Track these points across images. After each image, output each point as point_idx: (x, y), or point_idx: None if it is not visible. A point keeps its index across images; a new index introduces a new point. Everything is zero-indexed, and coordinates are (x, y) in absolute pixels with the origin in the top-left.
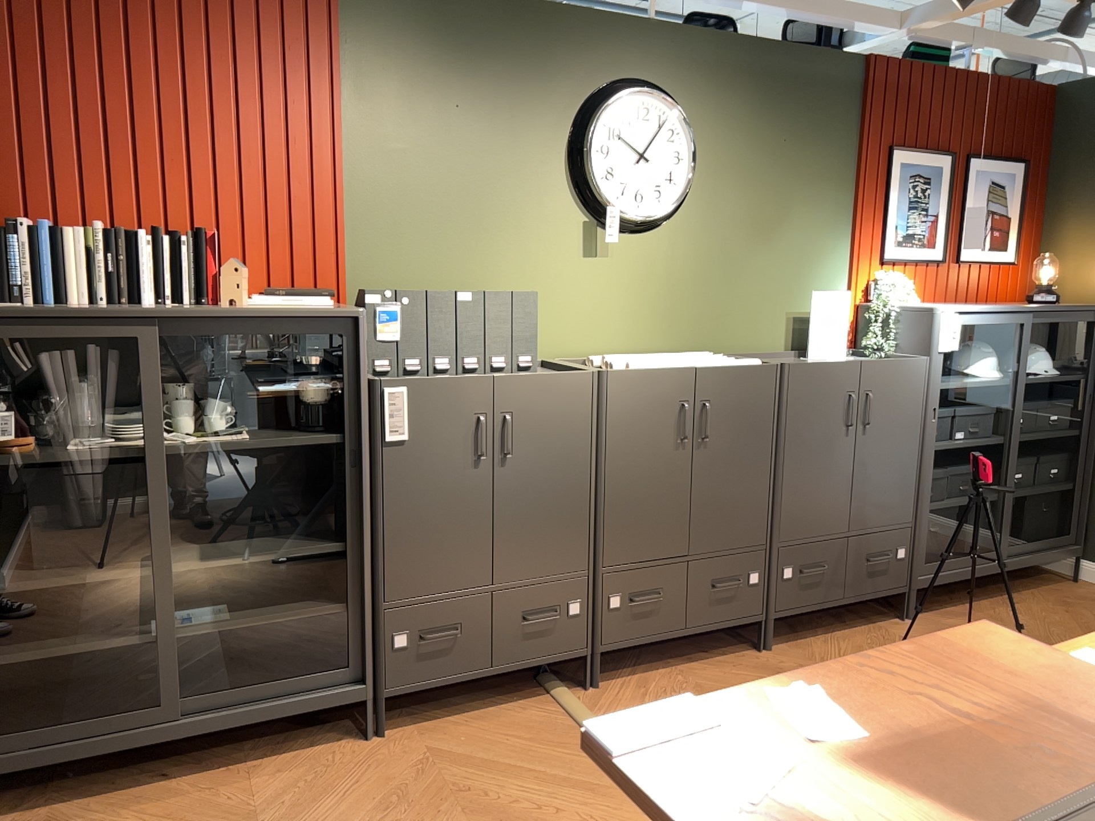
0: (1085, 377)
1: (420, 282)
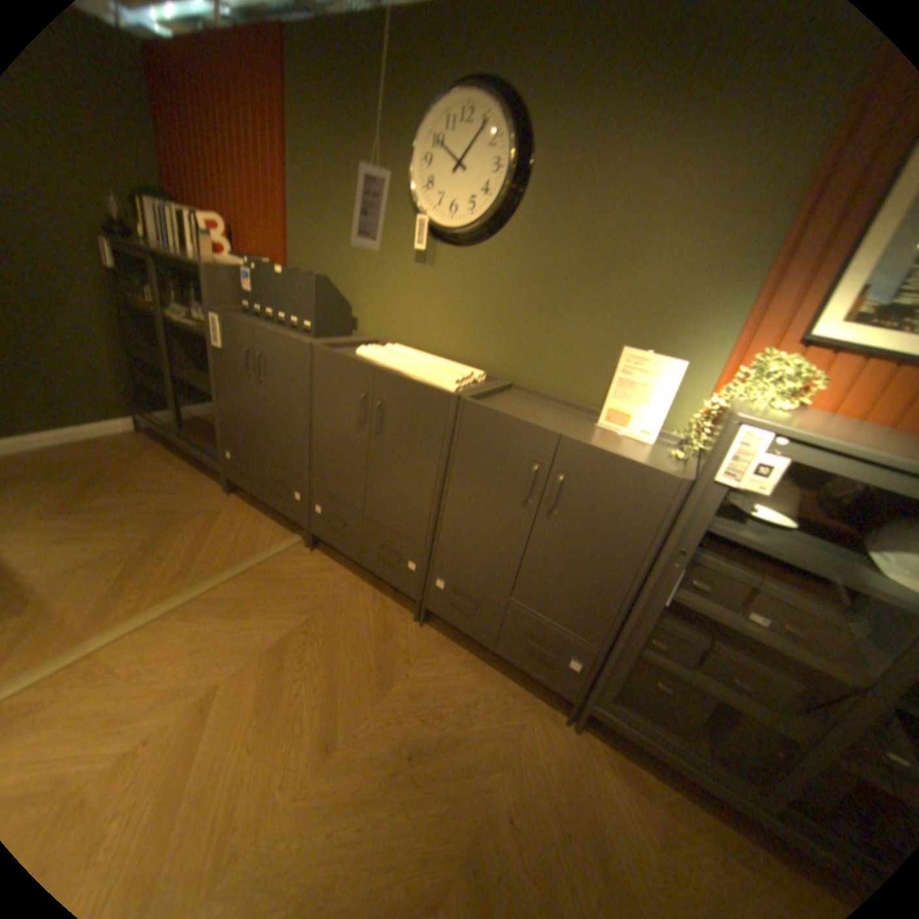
0: None
1: (319, 264)
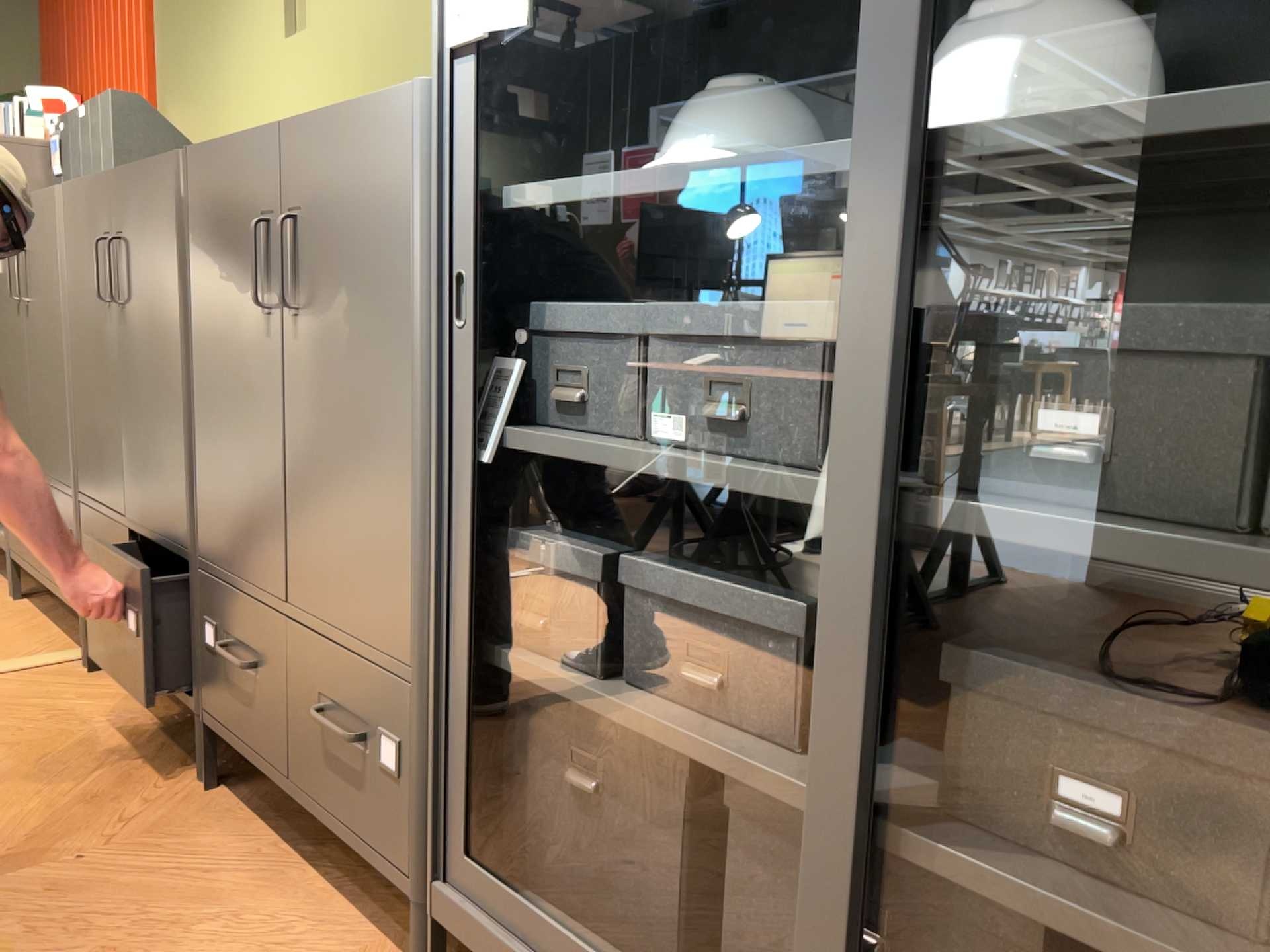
0: None
1: (190, 122)
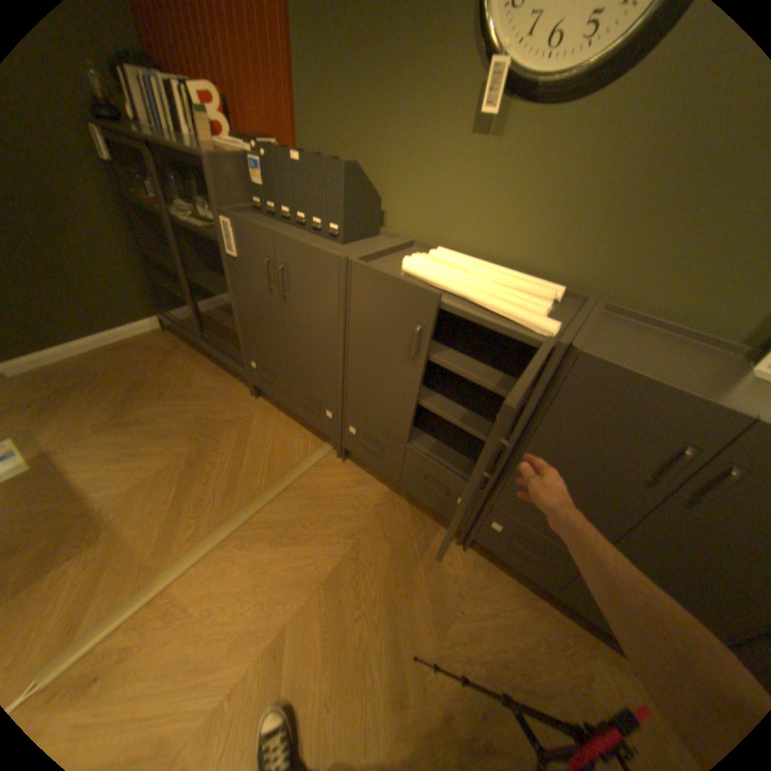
0: None
1: (336, 143)
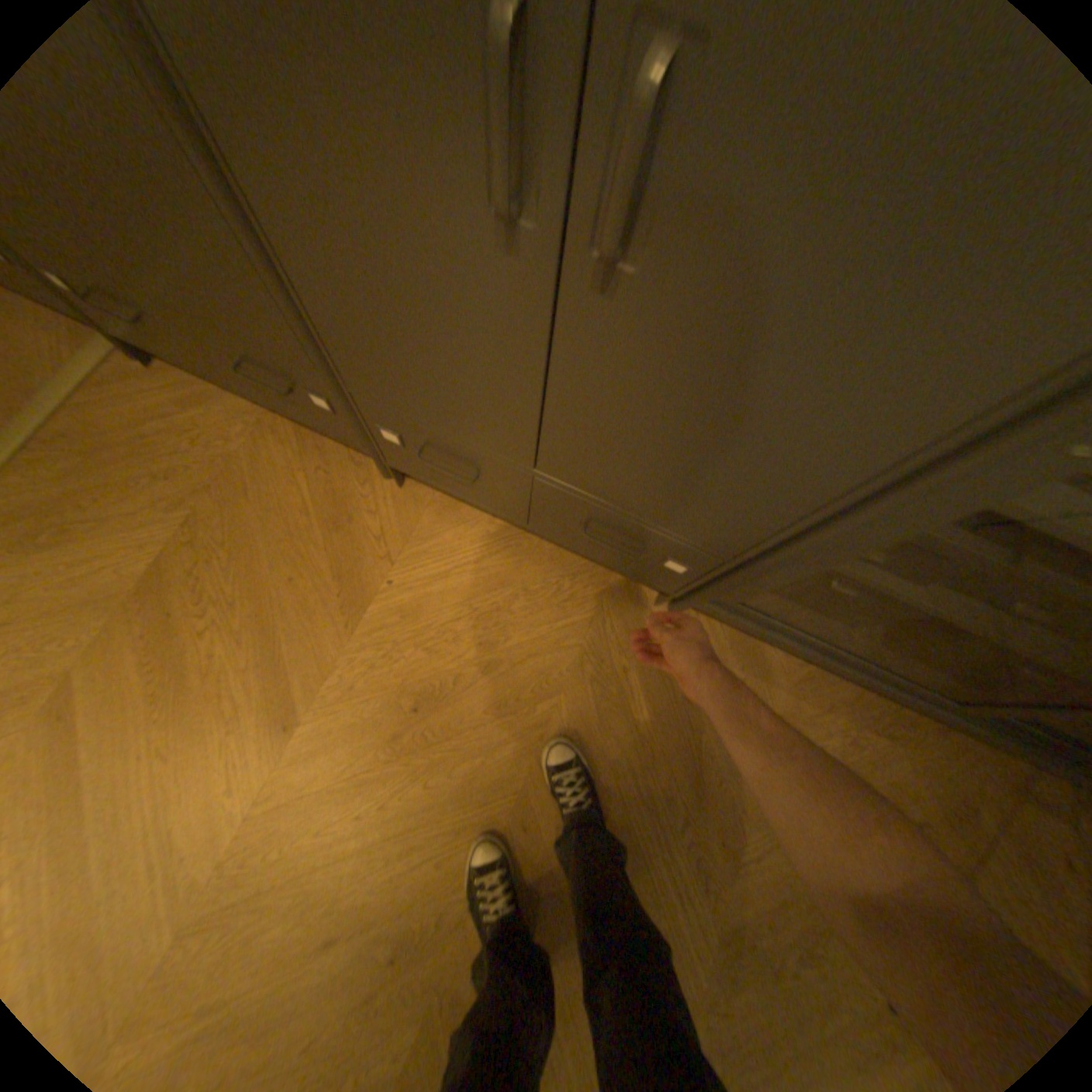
0: None
1: None
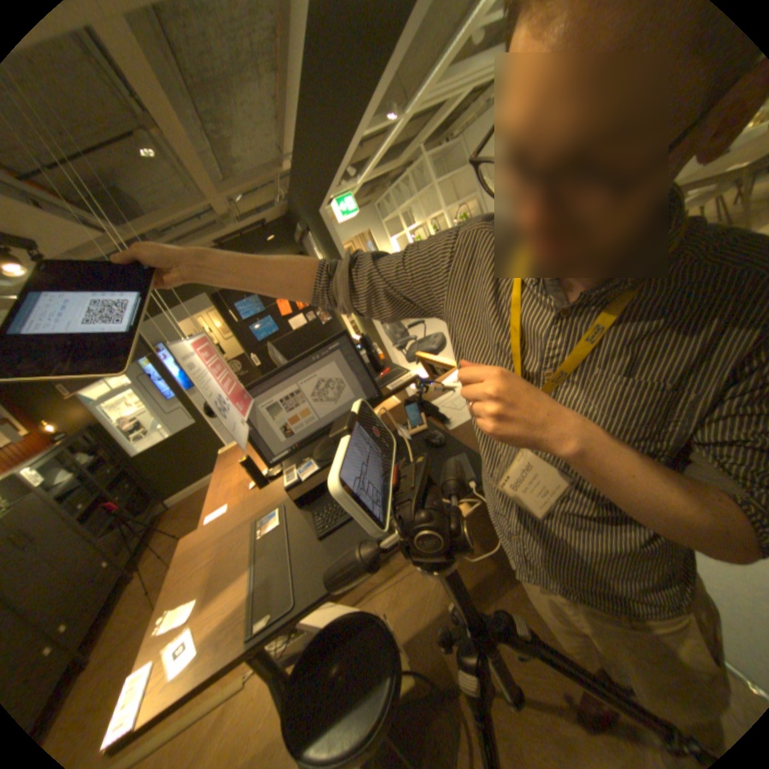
0: (104, 451)
1: None
